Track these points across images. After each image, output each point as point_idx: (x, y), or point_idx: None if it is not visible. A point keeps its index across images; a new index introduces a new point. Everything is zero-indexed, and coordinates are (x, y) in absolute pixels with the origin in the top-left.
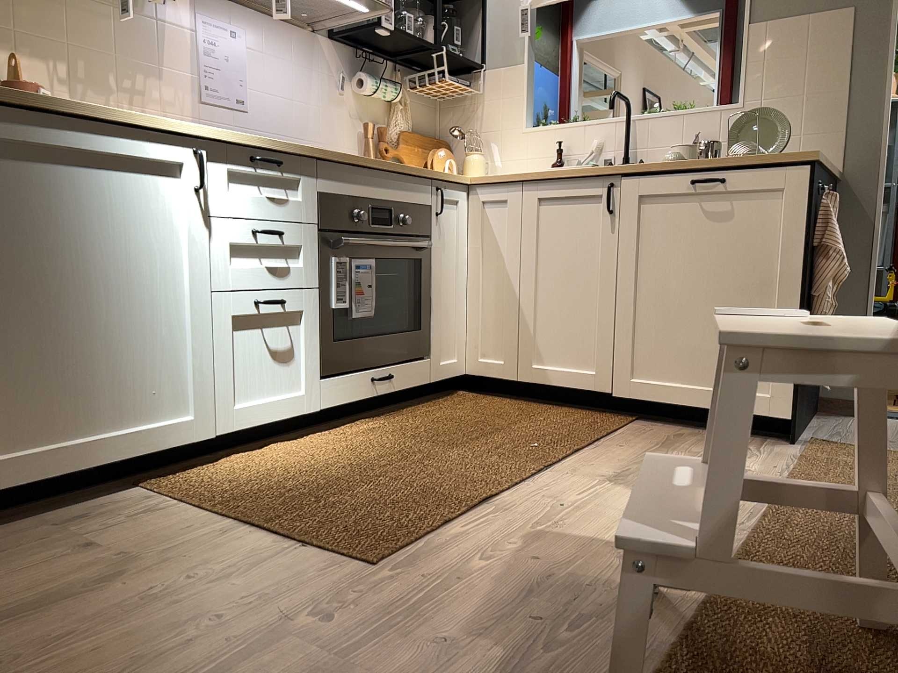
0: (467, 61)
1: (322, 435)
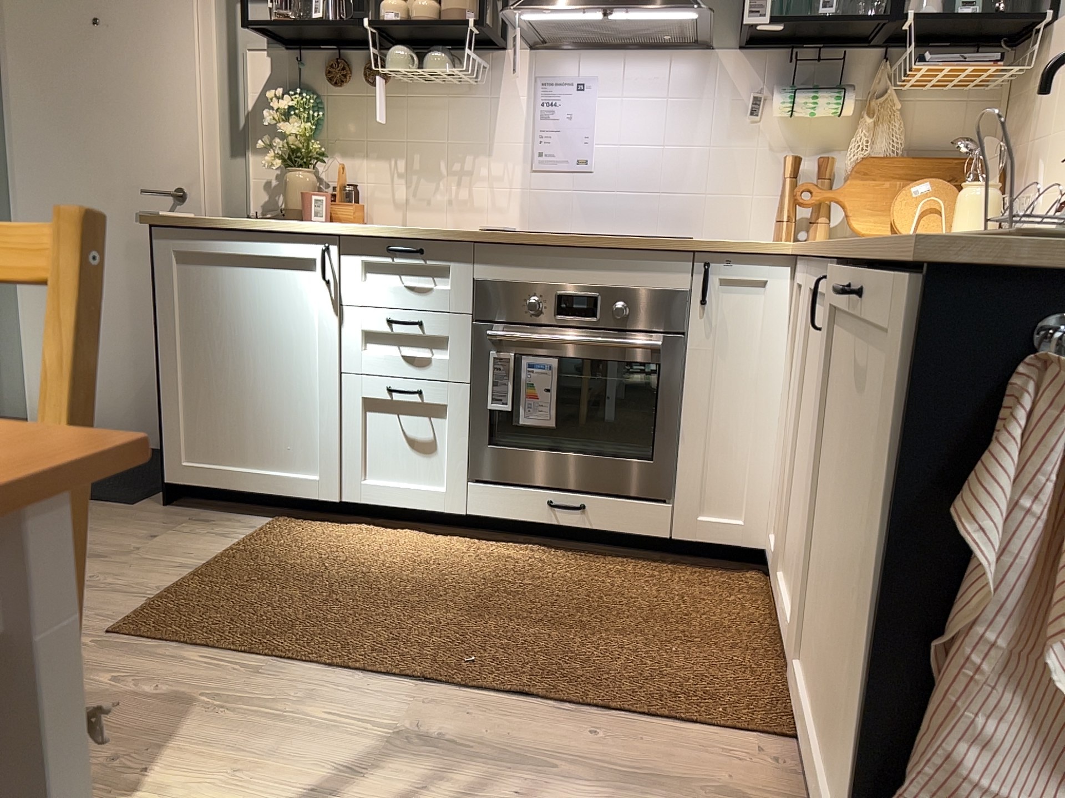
0: (998, 16)
1: (477, 543)
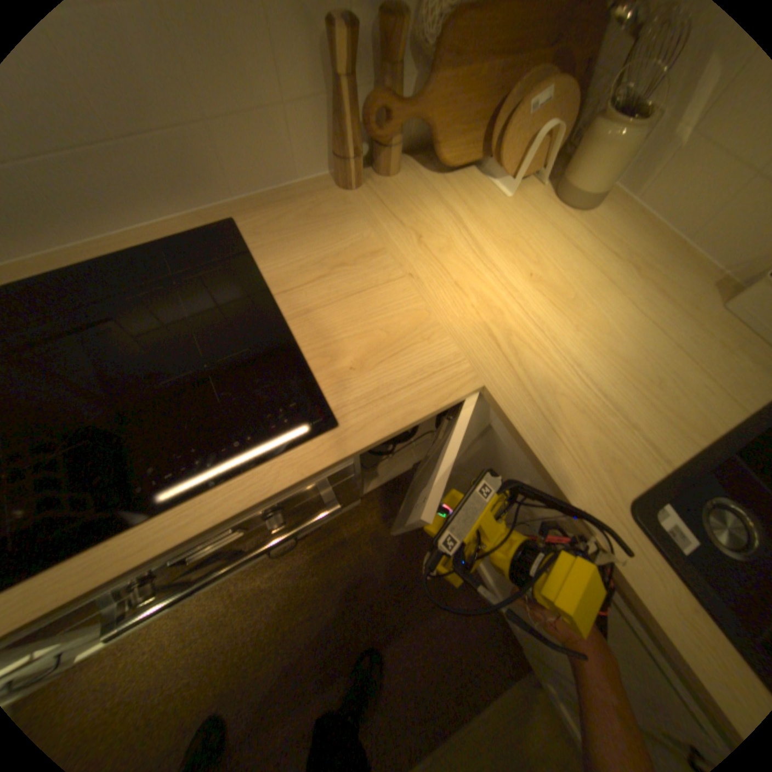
0: None
1: None
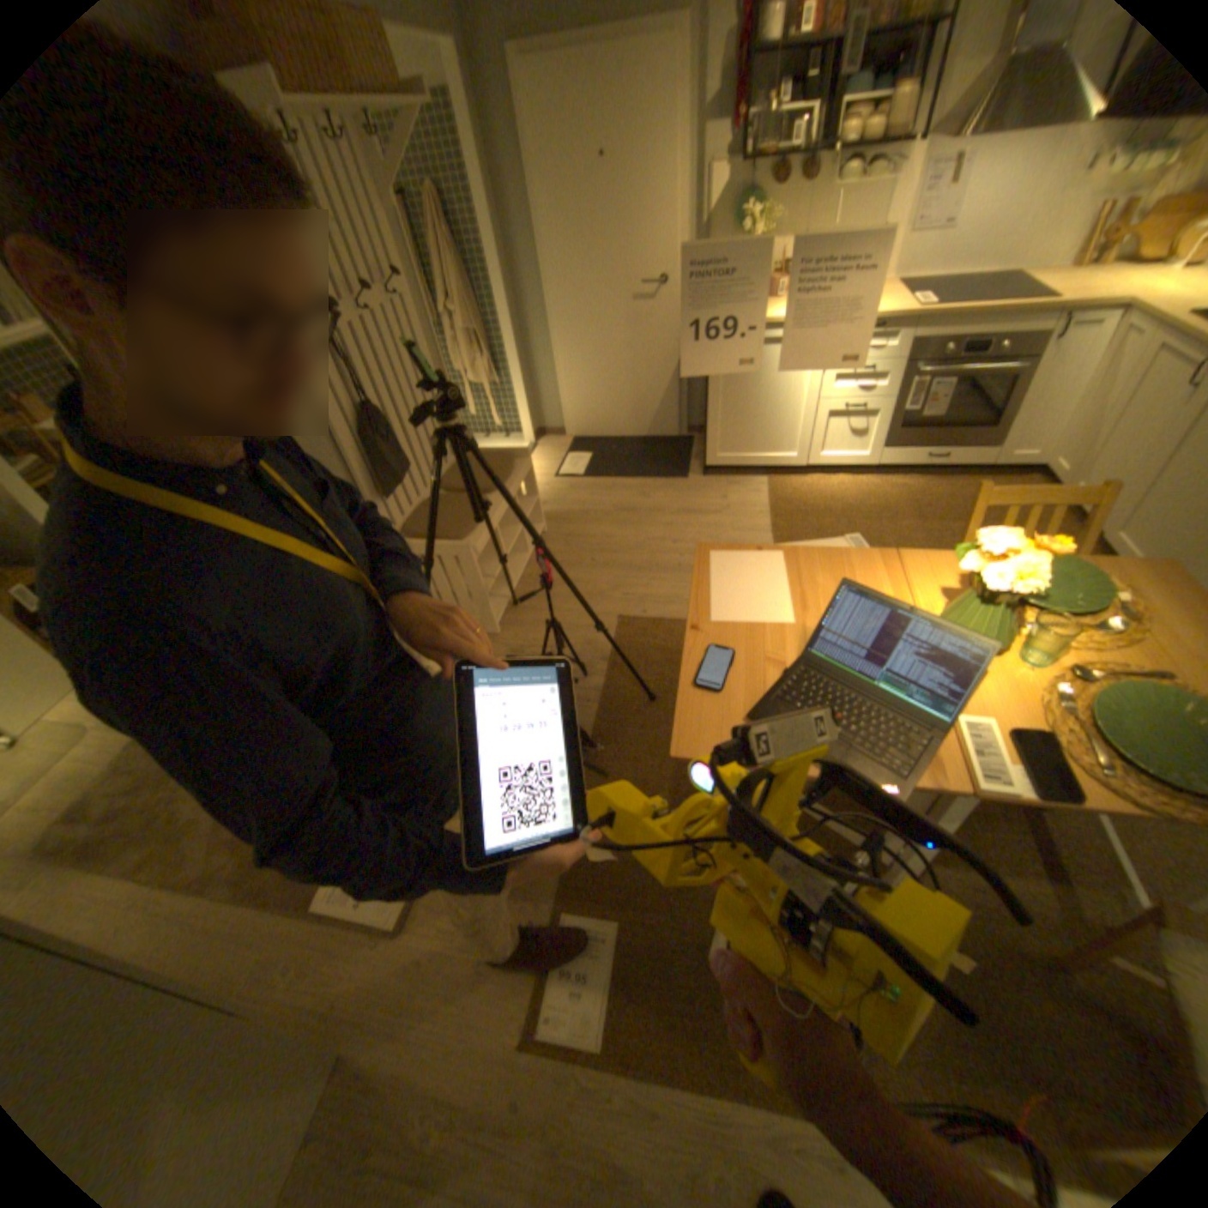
0: None
1: (881, 477)
